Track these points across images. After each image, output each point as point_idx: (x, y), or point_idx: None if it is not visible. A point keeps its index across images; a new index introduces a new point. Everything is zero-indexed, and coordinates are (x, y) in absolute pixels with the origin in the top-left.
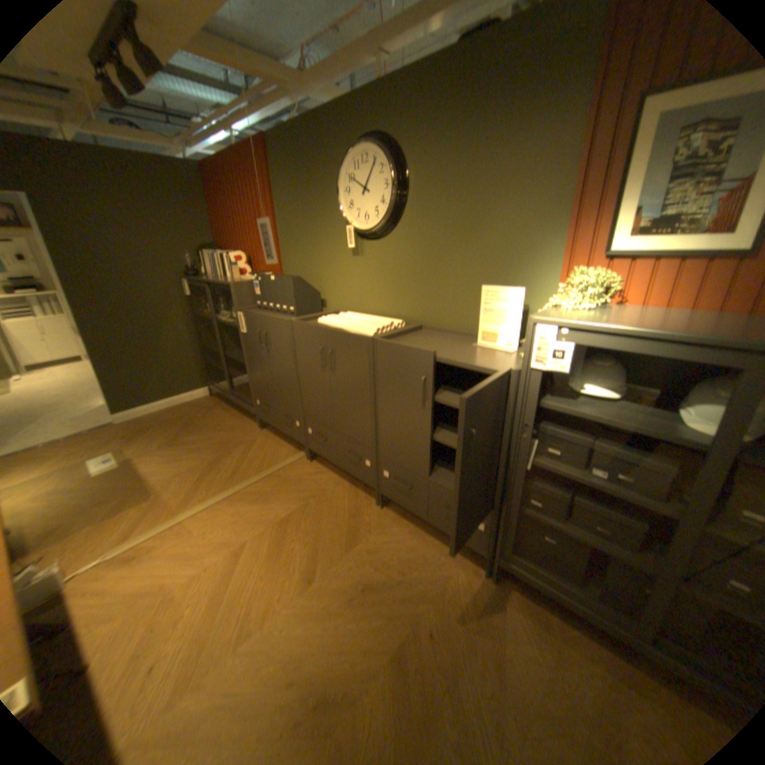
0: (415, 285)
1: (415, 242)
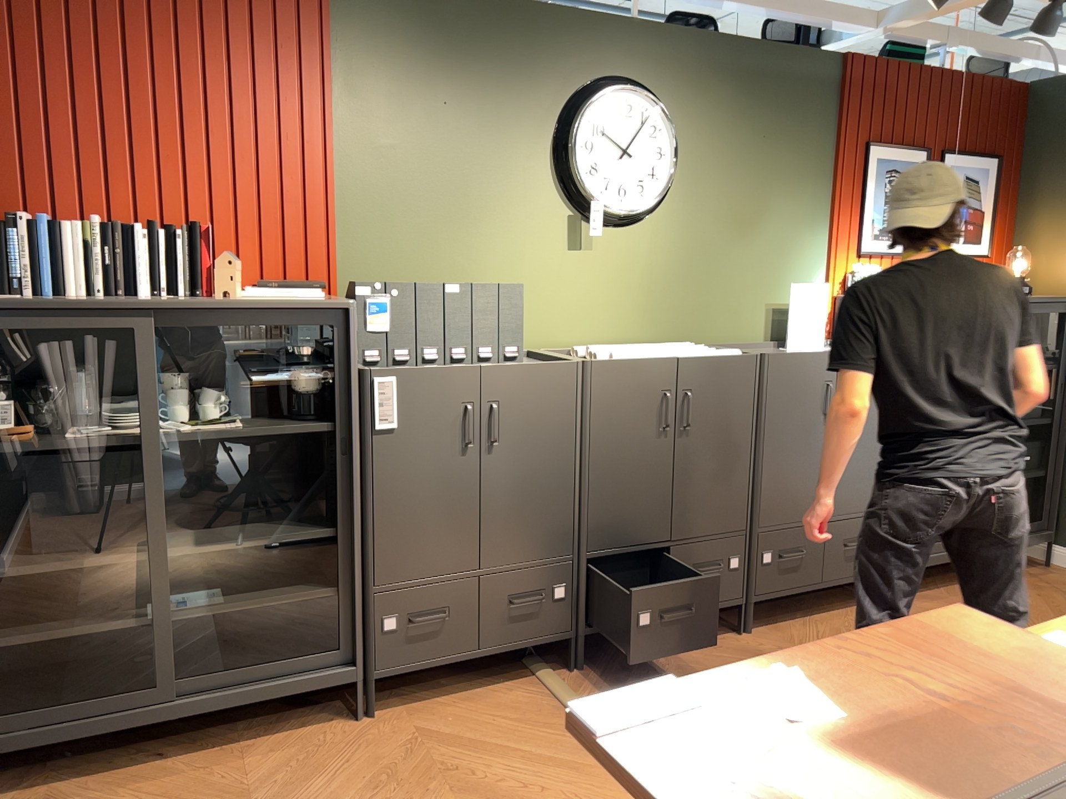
0: (681, 290)
1: (684, 233)
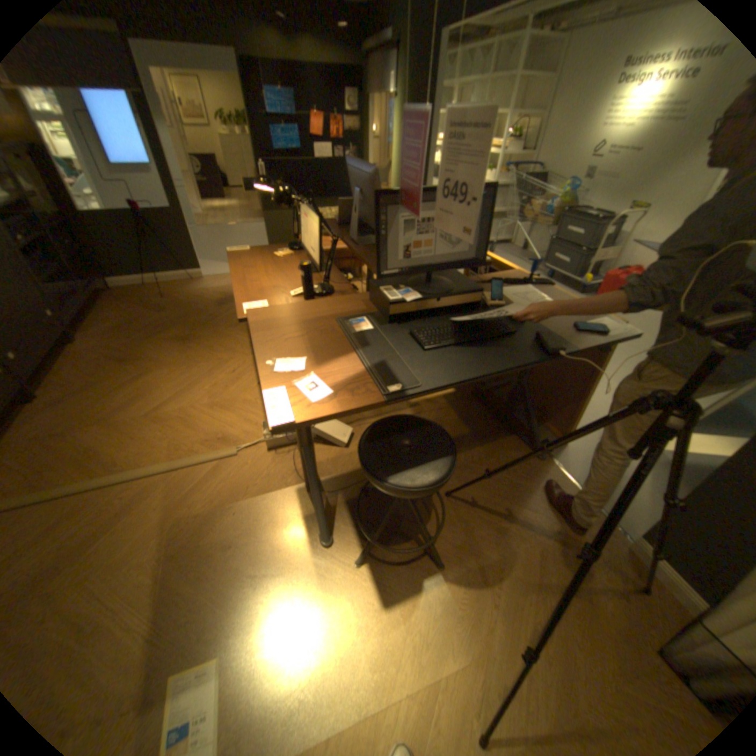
0: None
1: None
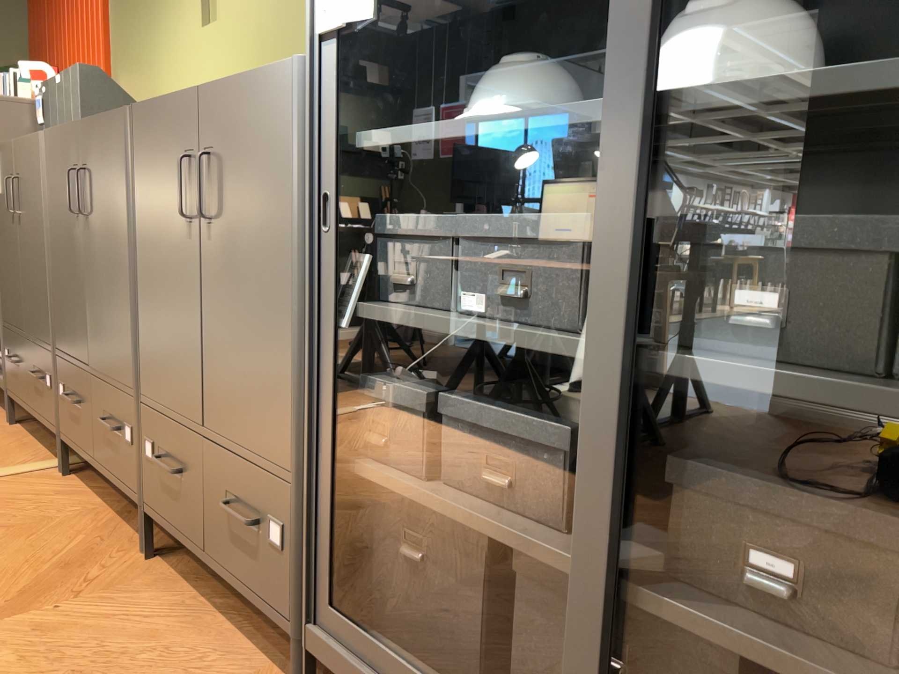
0: (285, 52)
1: None
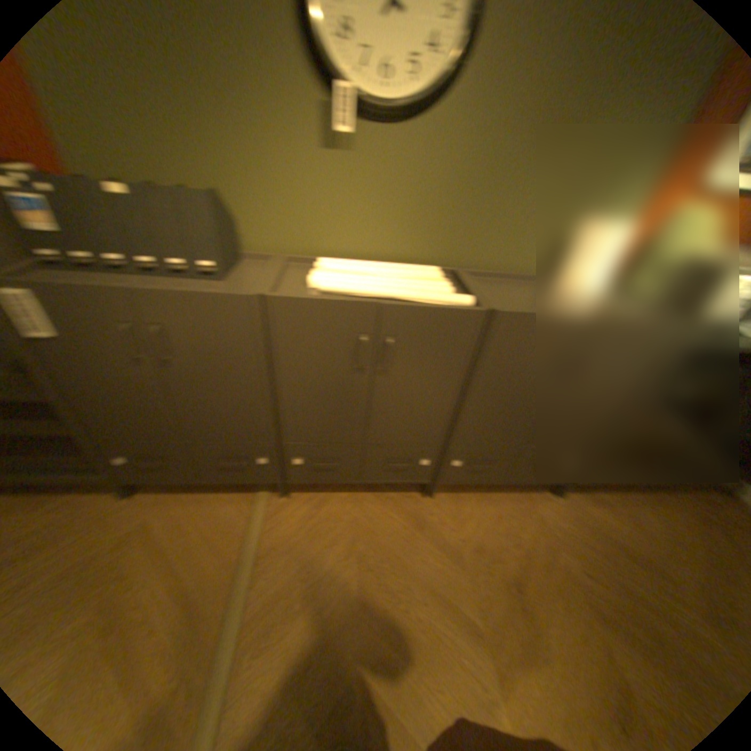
0: (456, 211)
1: (473, 139)
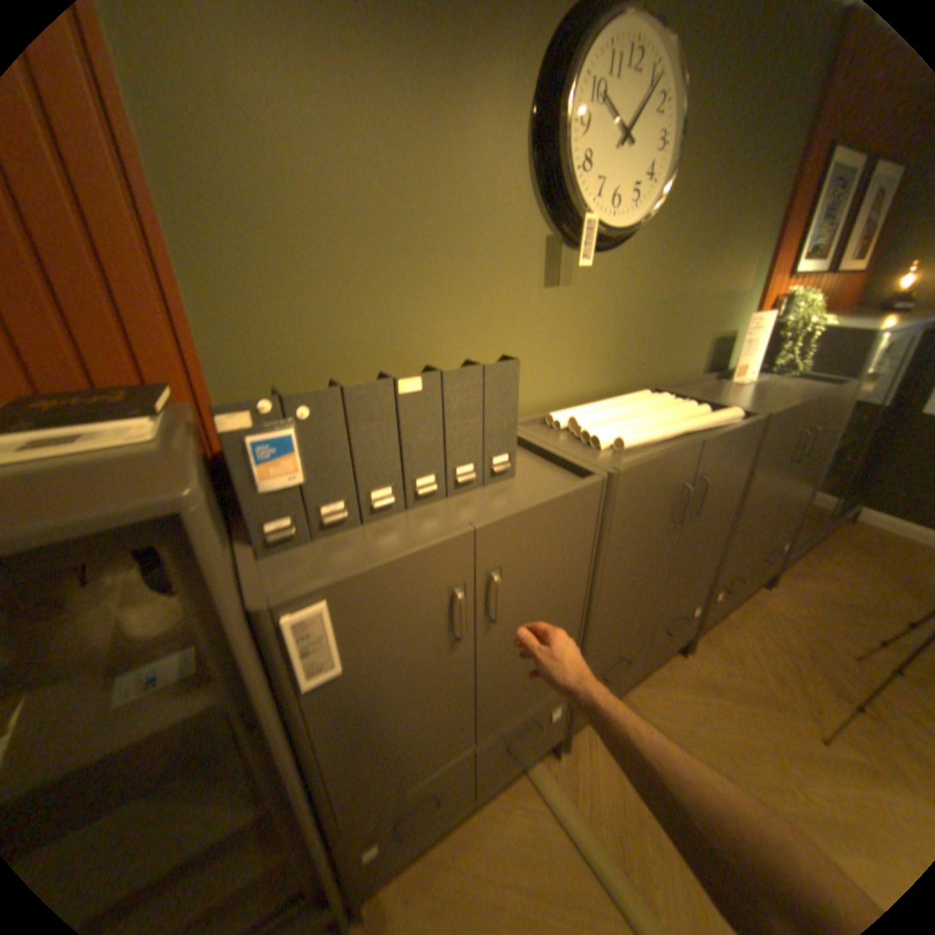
0: (648, 329)
1: (661, 257)
